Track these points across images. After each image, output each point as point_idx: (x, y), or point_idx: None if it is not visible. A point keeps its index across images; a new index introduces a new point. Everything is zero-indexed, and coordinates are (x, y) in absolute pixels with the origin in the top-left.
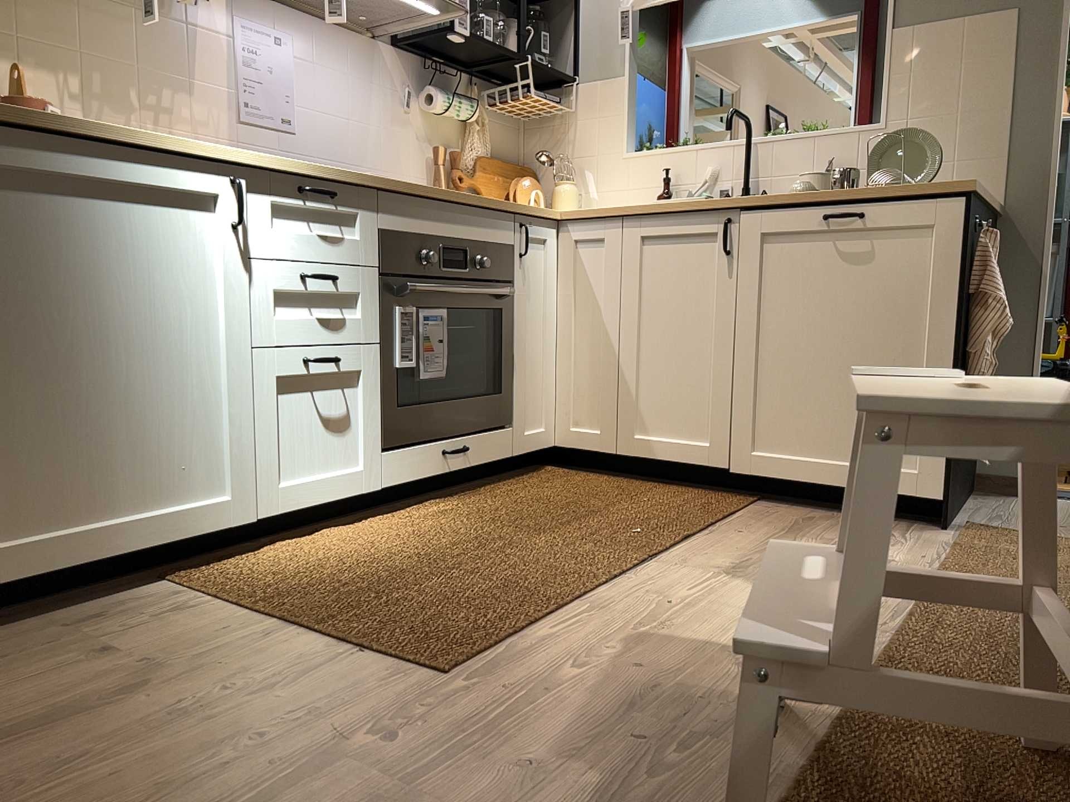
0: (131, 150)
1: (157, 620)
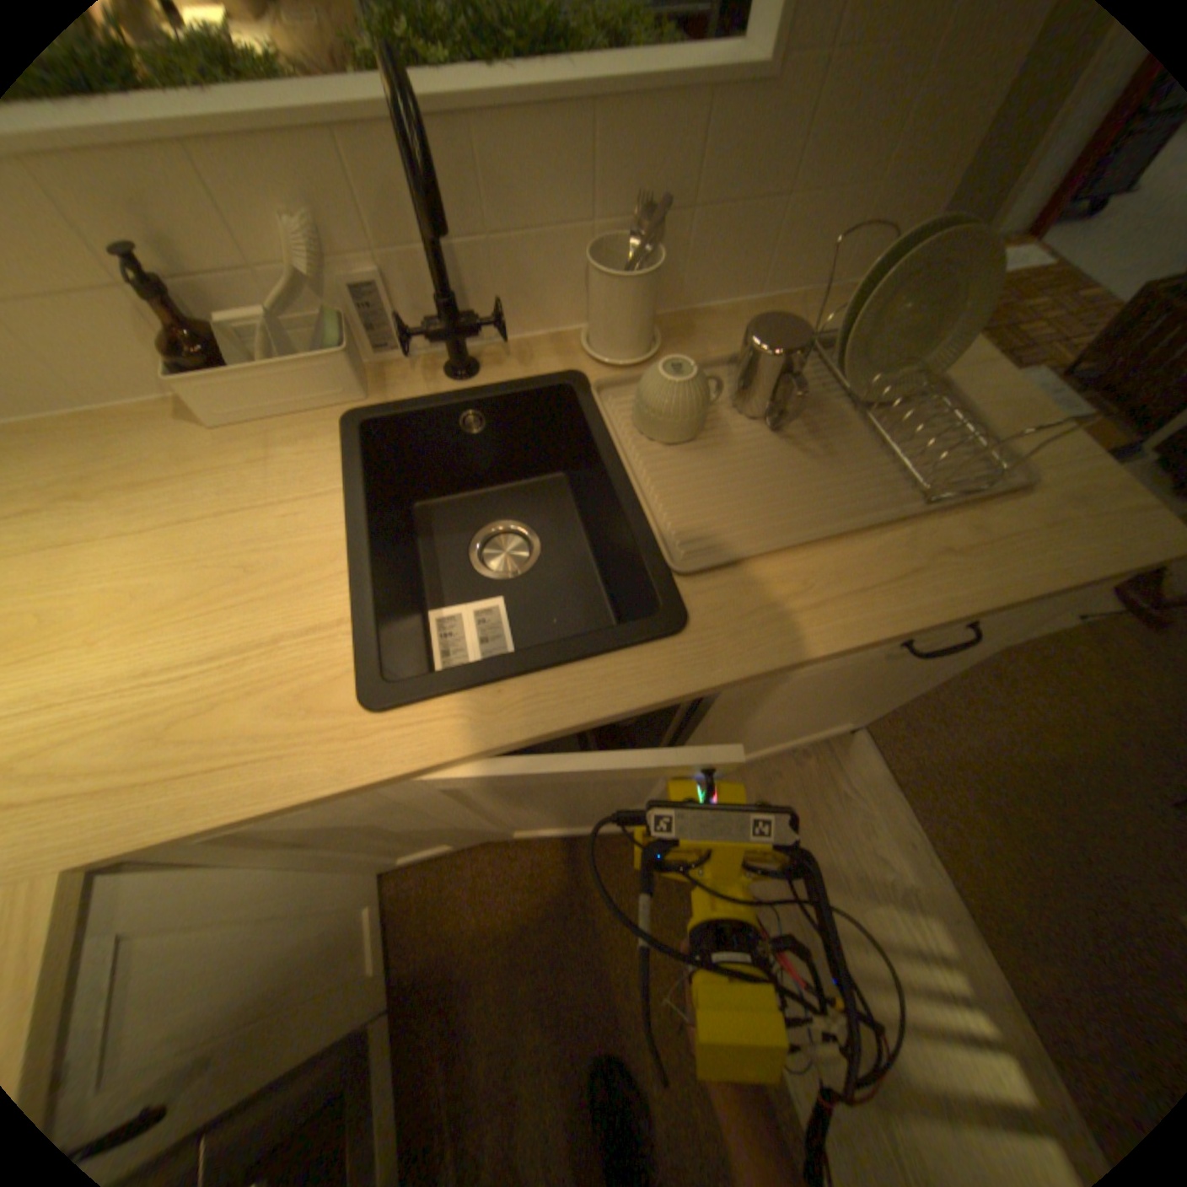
0: None
1: None
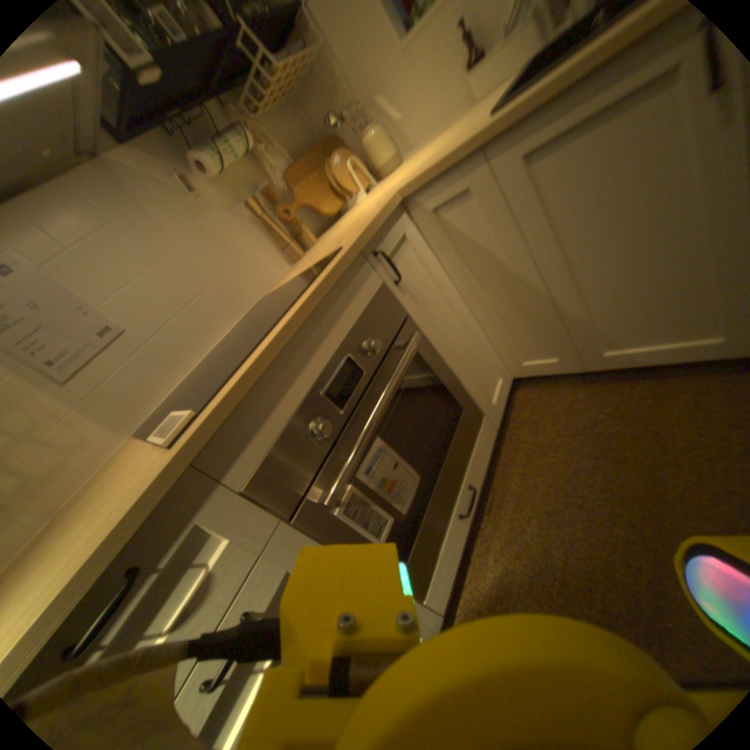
0: None
1: None
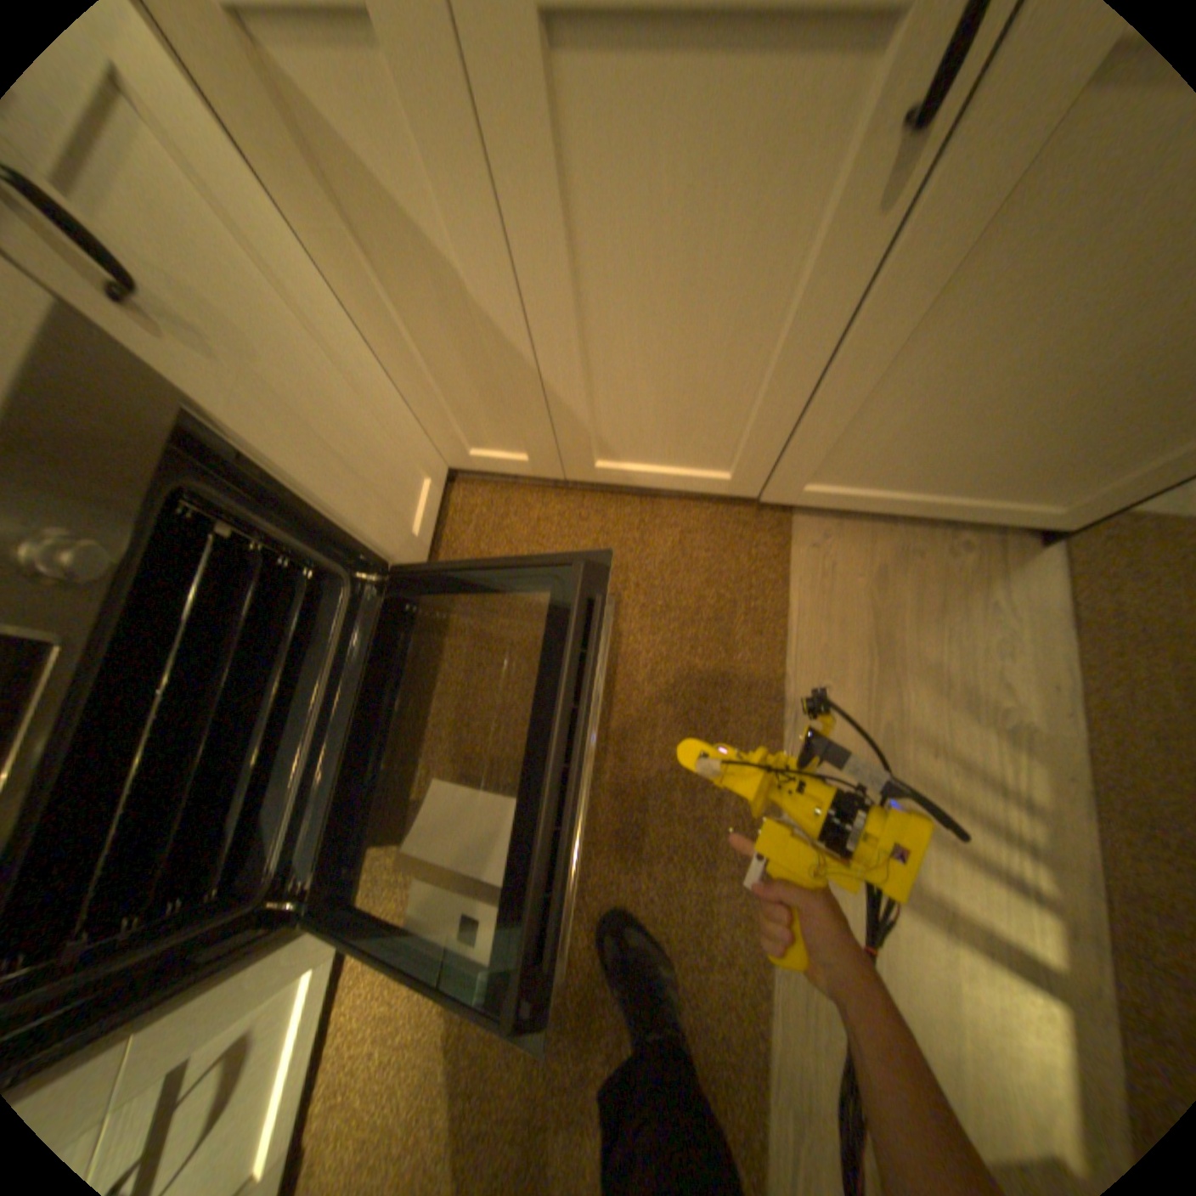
0: None
1: None
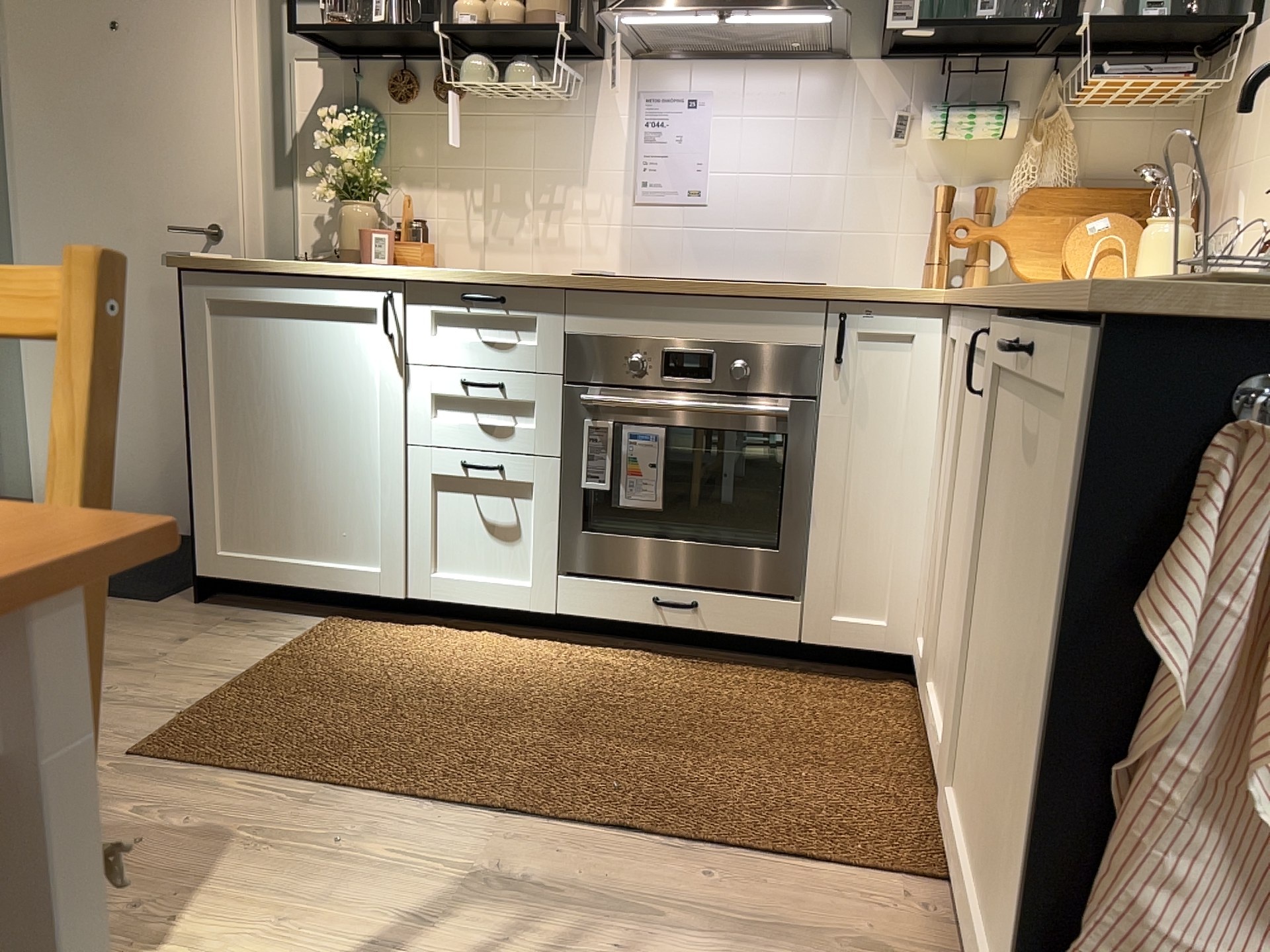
0: (307, 278)
1: (234, 637)
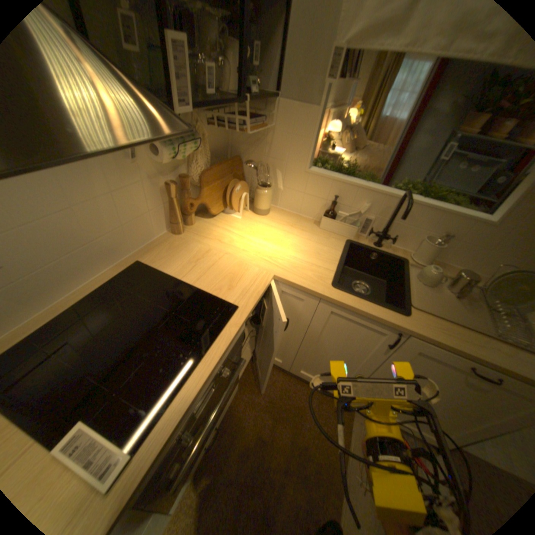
0: None
1: None
